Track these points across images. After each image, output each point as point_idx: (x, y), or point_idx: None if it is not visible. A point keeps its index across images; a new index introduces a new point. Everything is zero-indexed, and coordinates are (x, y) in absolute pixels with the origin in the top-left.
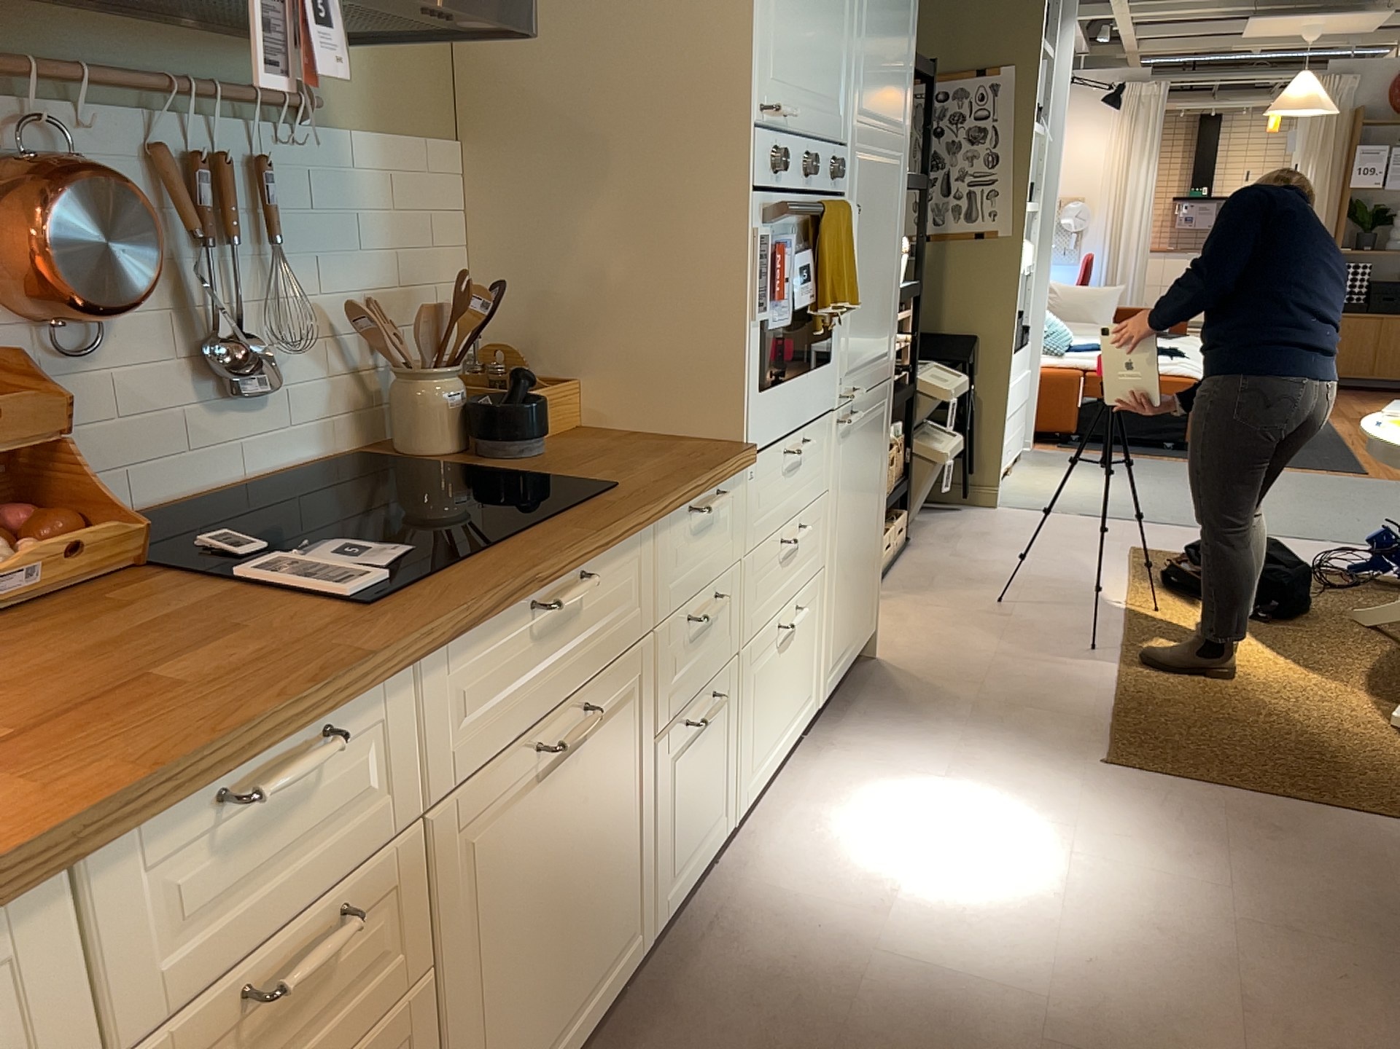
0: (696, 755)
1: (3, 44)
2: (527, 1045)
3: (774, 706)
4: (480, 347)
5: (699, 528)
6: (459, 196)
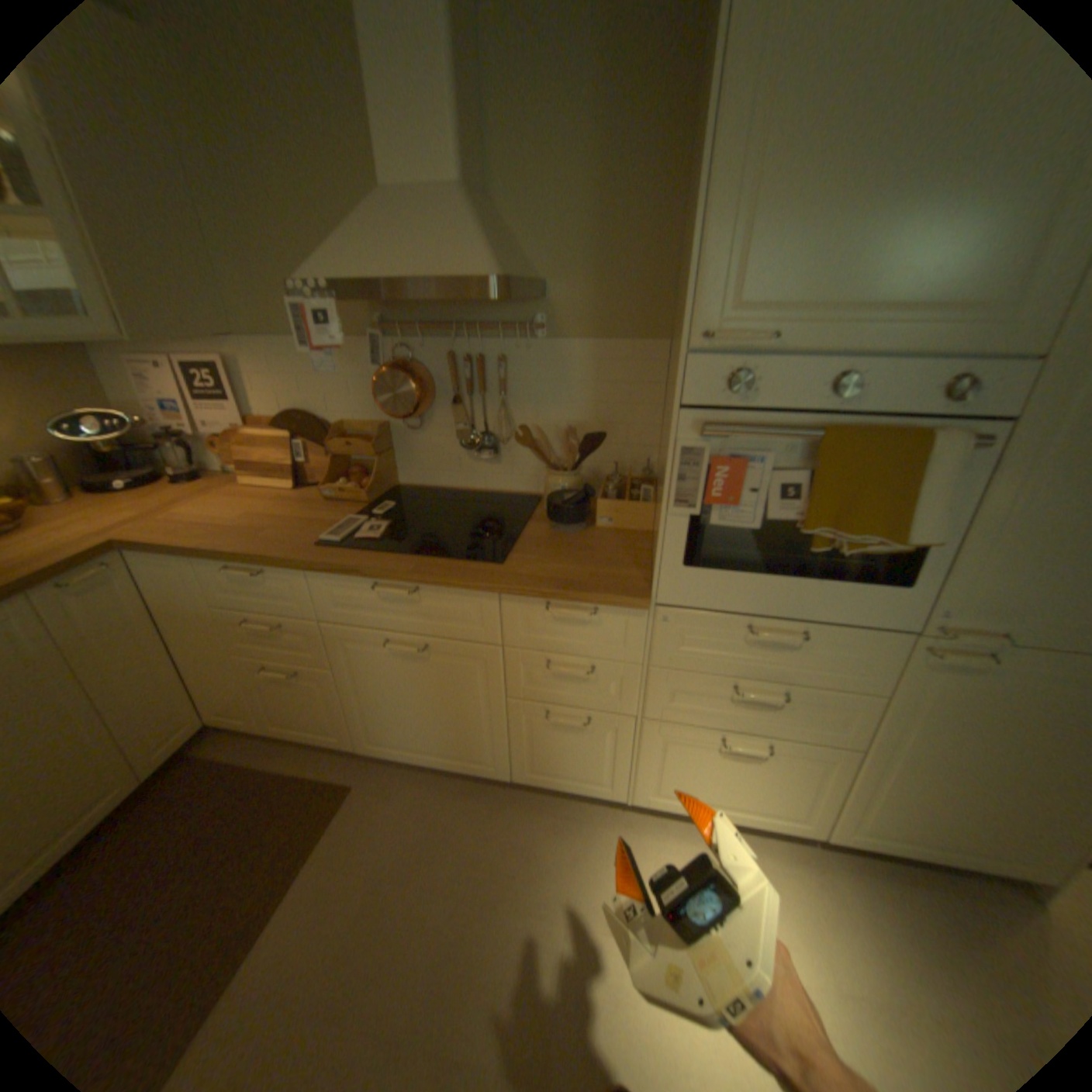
0: (563, 734)
1: (400, 319)
2: (396, 739)
3: (708, 783)
4: (659, 466)
5: (562, 619)
6: (658, 374)
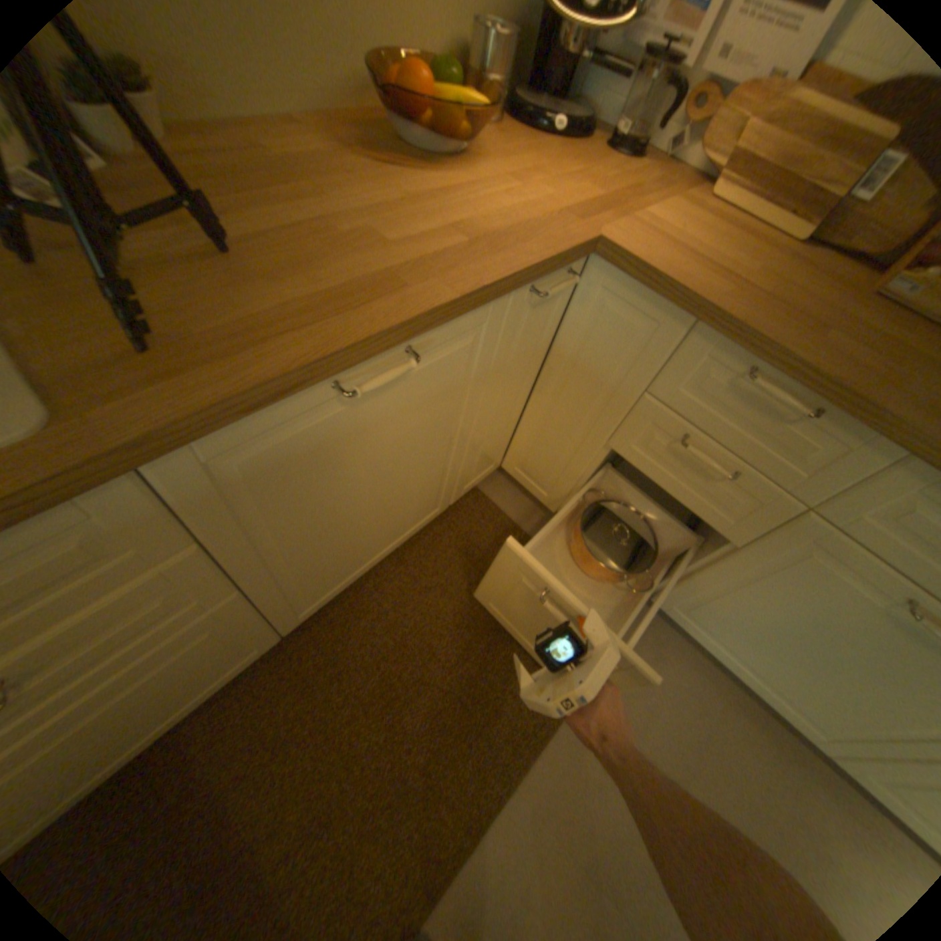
0: None
1: None
2: (733, 638)
3: None
4: None
5: None
6: None
